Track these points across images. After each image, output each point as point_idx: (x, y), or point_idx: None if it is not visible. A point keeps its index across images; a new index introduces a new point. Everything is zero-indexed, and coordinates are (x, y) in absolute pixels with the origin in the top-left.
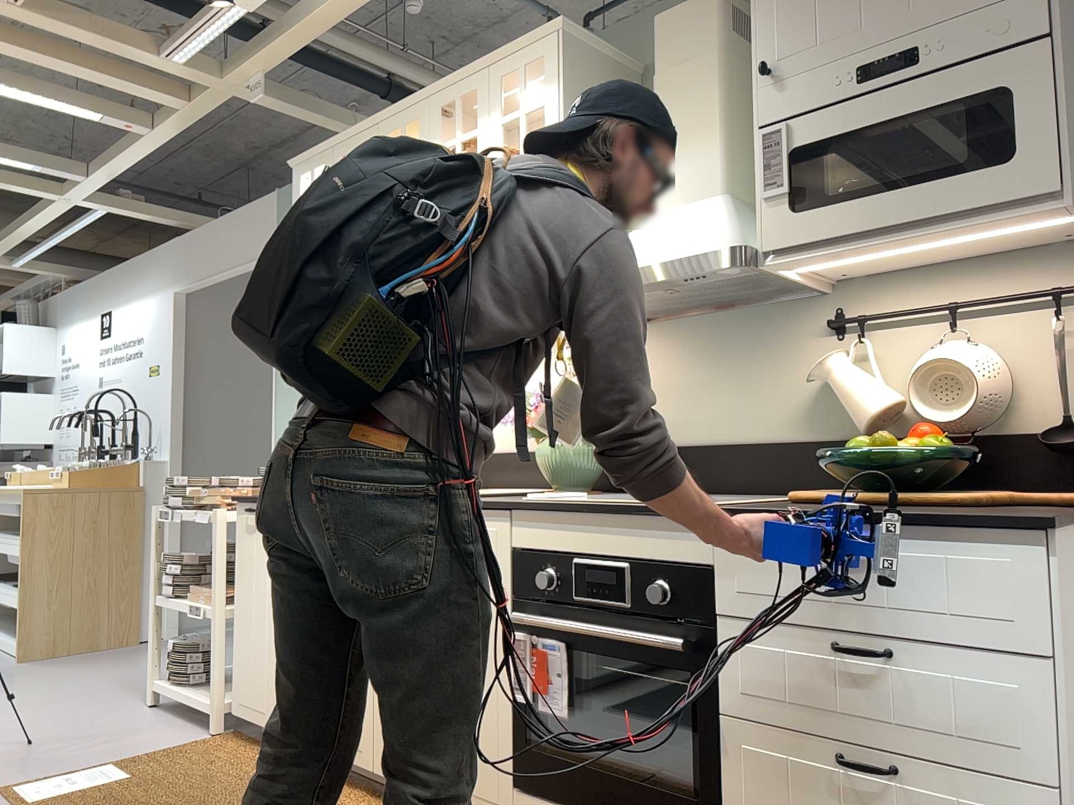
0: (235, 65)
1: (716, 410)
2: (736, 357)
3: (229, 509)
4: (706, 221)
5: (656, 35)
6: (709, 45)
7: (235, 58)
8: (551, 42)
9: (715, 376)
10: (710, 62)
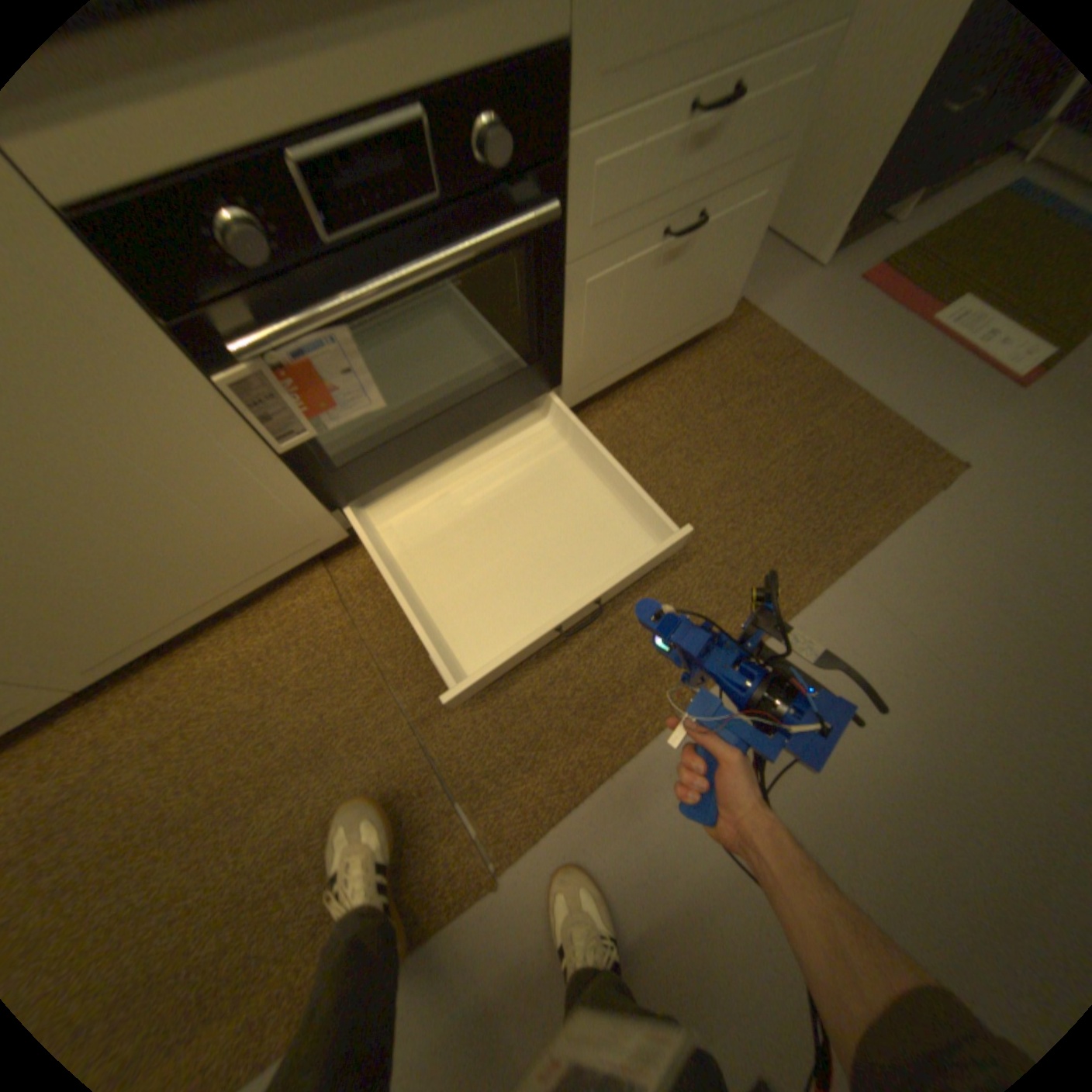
0: None
1: None
2: None
3: None
4: None
5: None
6: None
7: None
8: None
9: None
10: None
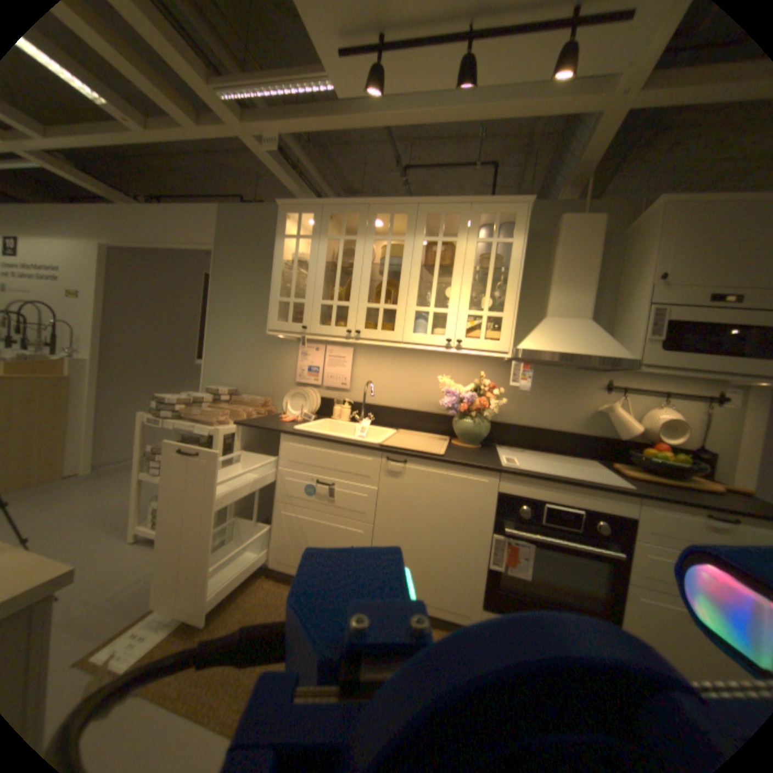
0: (256, 115)
1: (538, 412)
2: (553, 390)
3: (215, 424)
4: (597, 336)
5: (565, 223)
6: (598, 241)
7: (256, 110)
8: (524, 207)
9: (540, 396)
10: (596, 250)
